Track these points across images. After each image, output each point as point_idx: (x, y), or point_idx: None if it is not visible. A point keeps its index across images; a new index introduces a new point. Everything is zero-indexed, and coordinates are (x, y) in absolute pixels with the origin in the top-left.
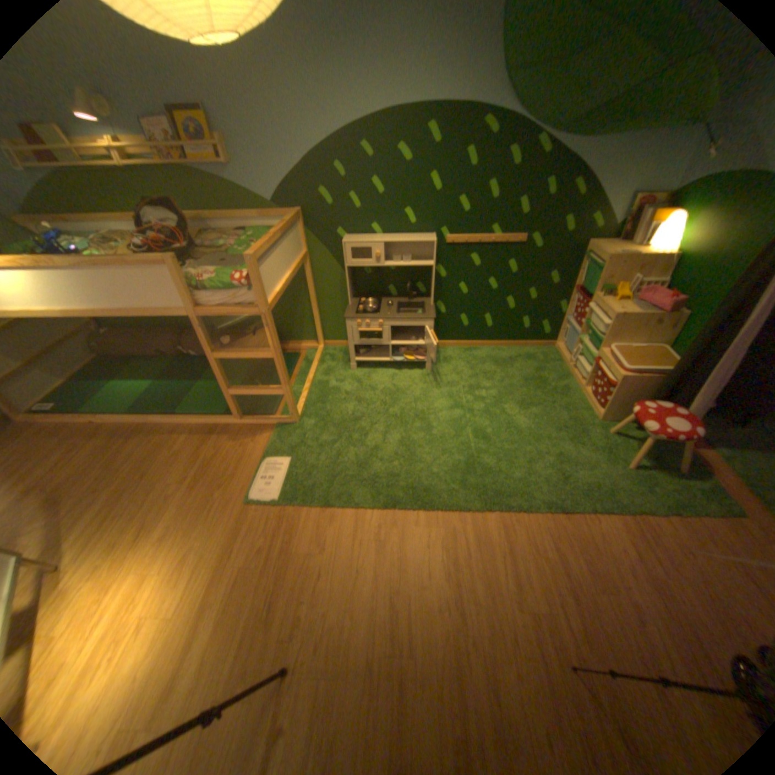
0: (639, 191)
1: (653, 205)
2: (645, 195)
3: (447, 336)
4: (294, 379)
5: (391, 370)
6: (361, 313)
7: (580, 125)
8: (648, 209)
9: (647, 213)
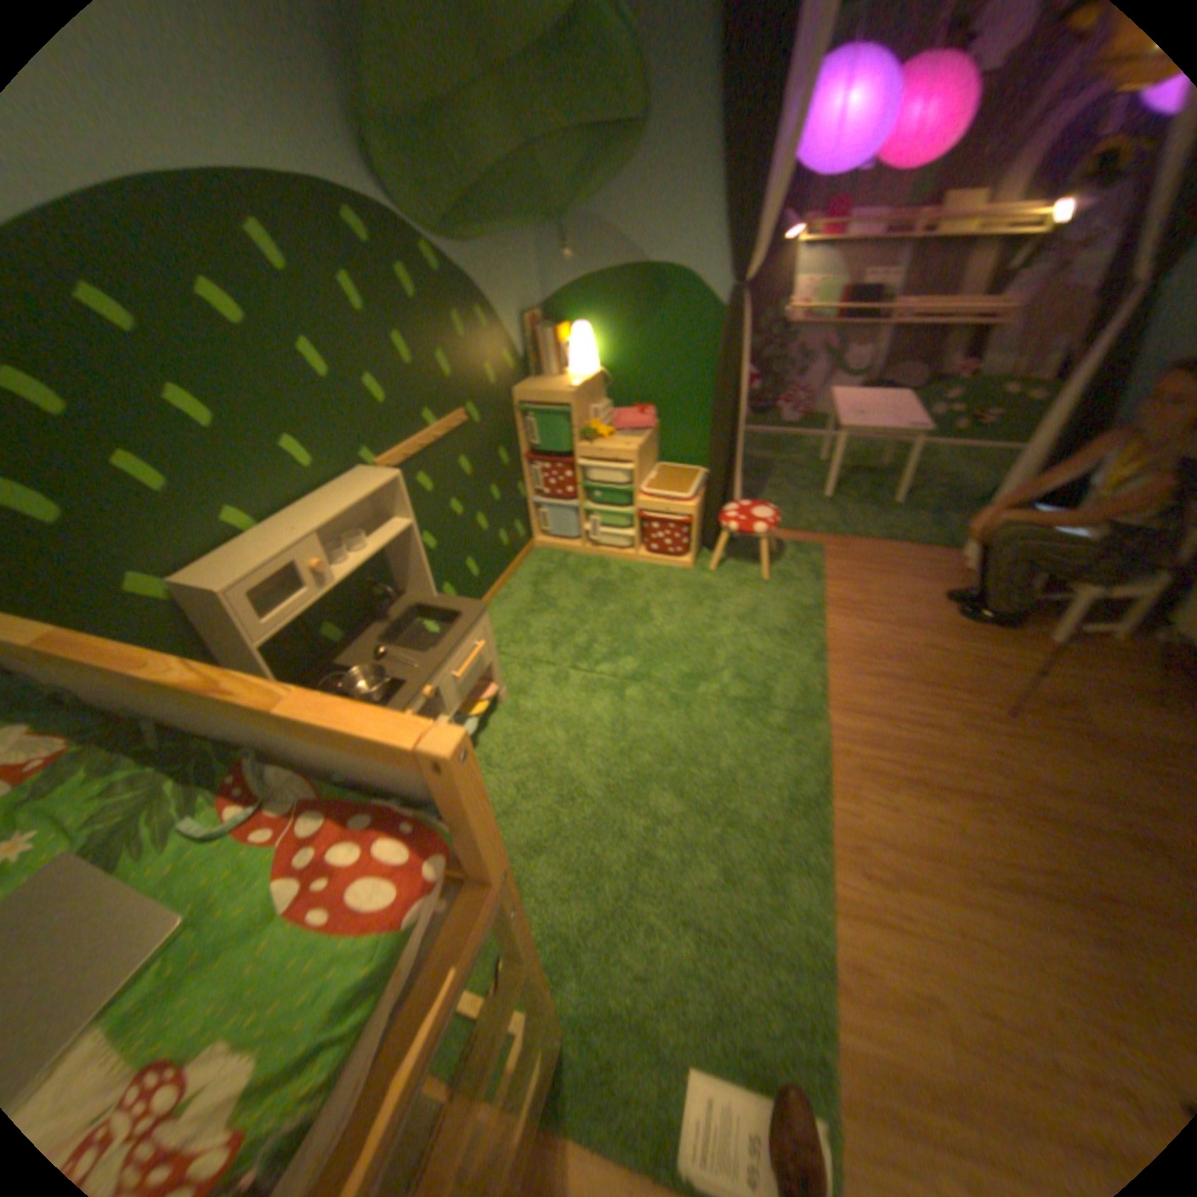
0: (519, 312)
1: (537, 326)
2: (527, 316)
3: None
4: None
5: None
6: None
7: (452, 226)
8: (541, 331)
9: (546, 335)
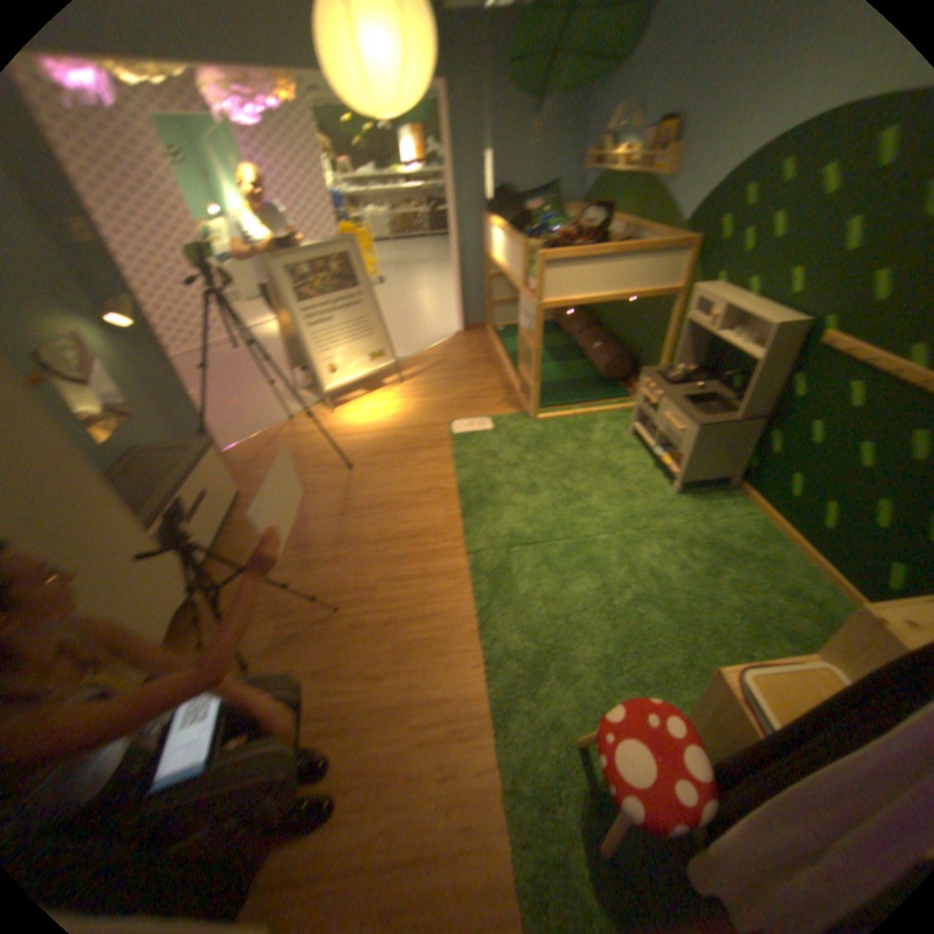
0: None
1: None
2: None
3: (765, 493)
4: (589, 406)
5: (650, 463)
6: (663, 378)
7: None
8: None
9: None
